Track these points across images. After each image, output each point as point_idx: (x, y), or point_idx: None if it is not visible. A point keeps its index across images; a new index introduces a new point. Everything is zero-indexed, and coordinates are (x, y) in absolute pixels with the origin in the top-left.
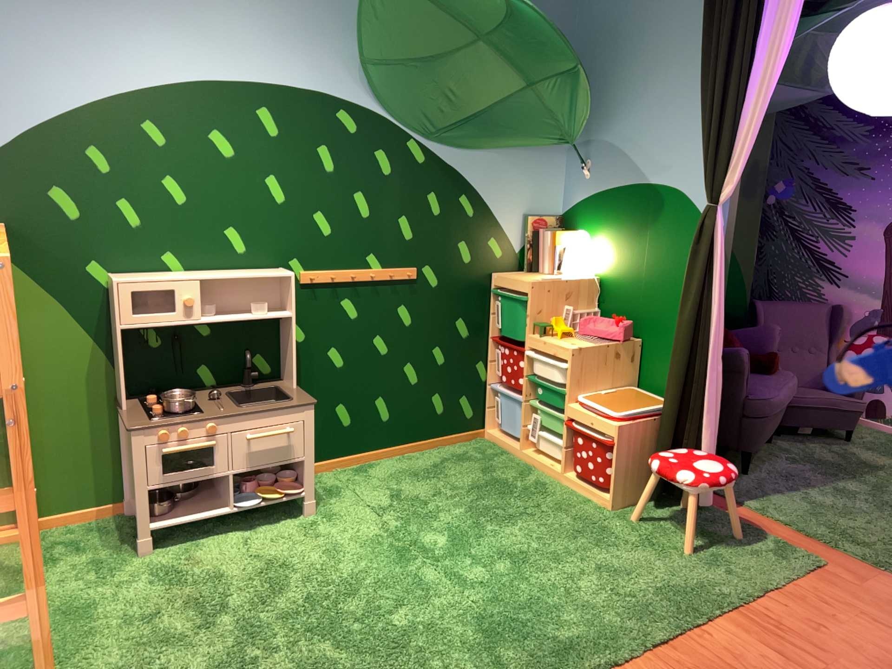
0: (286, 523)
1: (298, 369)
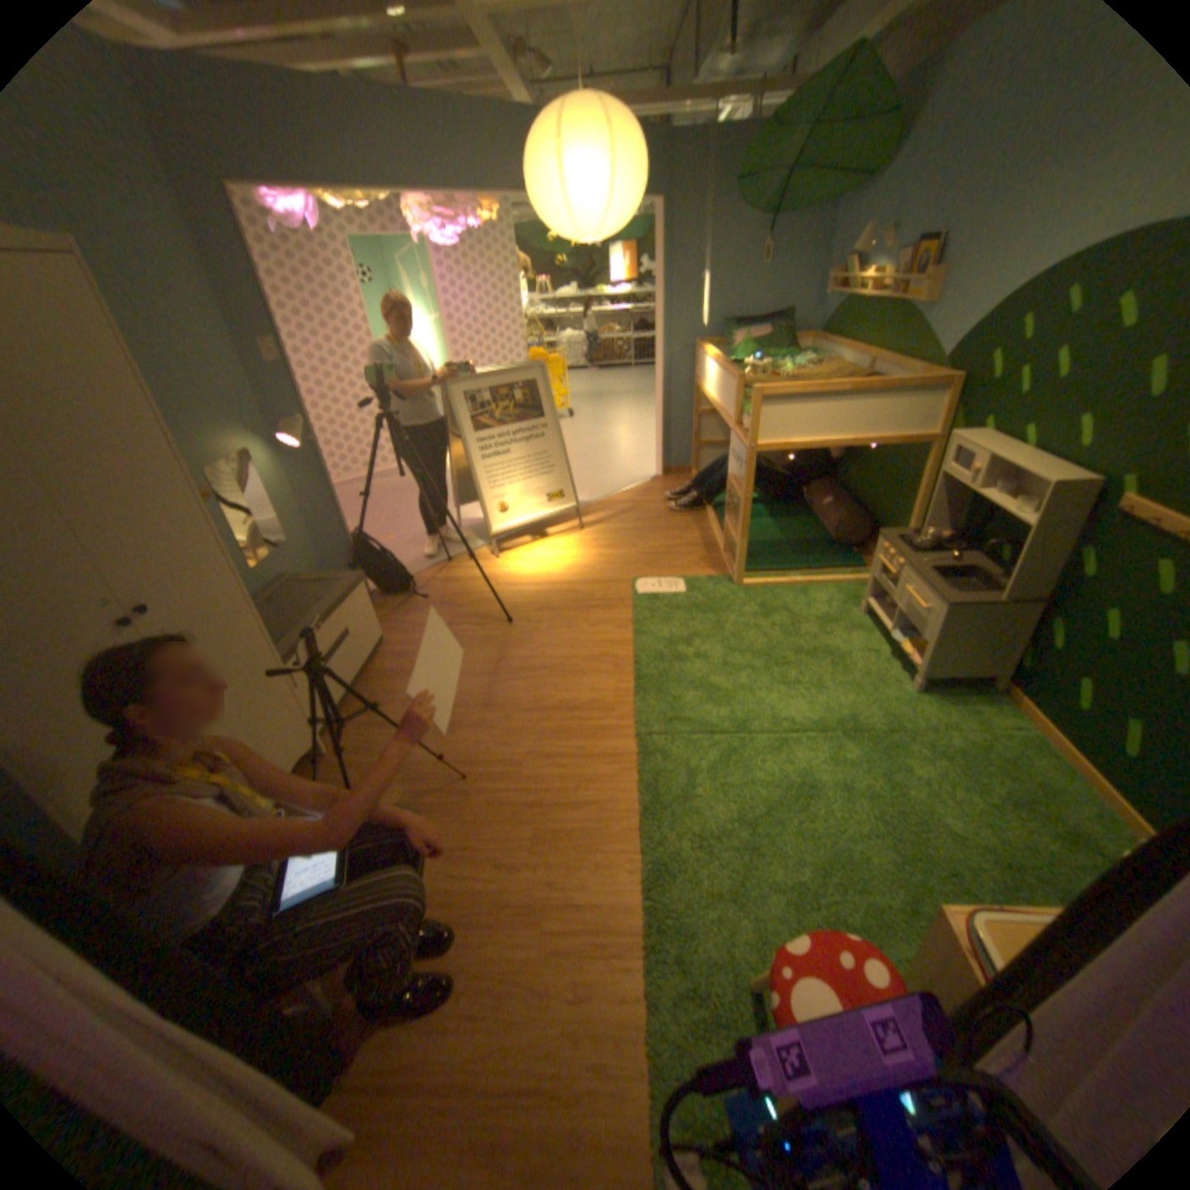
0: (893, 675)
1: (1063, 604)
